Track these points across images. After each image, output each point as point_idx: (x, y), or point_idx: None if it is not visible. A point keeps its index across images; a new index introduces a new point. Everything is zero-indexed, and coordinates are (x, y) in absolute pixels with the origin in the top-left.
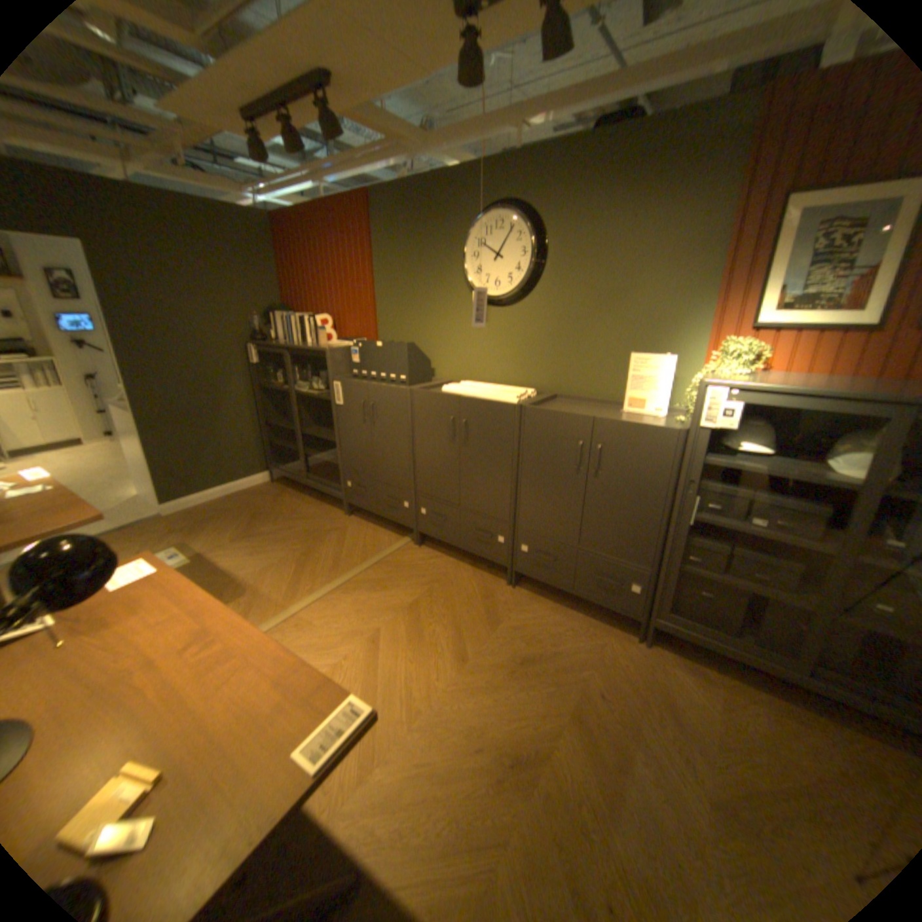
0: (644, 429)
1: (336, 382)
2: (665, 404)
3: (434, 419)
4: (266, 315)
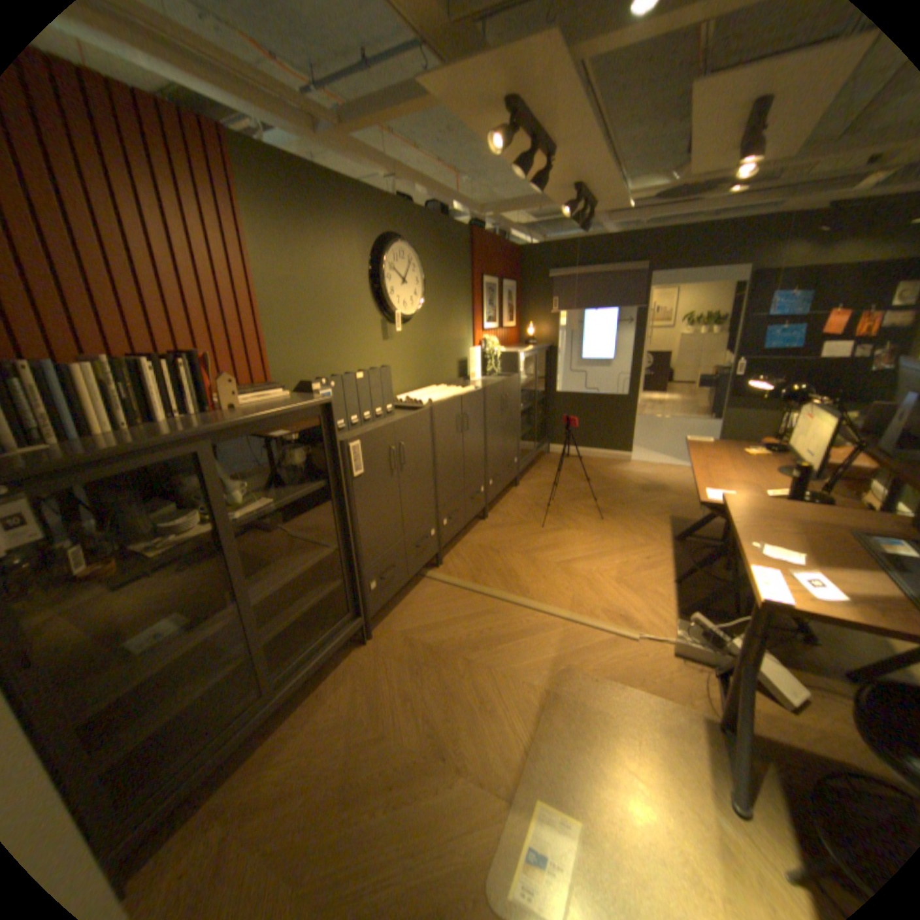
0: (513, 380)
1: (355, 443)
2: (480, 373)
3: (449, 426)
4: None
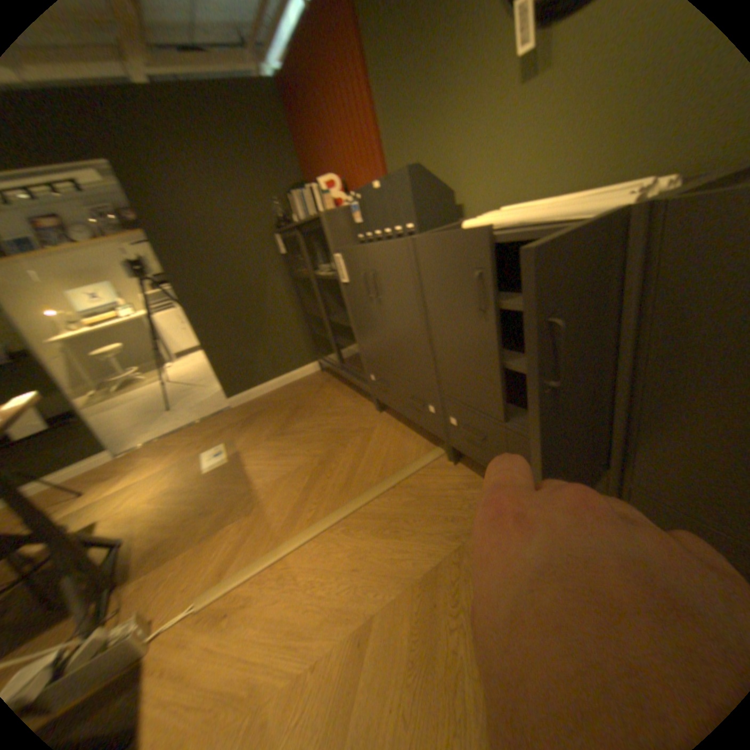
0: None
1: (339, 254)
2: None
3: (452, 281)
4: (290, 199)
